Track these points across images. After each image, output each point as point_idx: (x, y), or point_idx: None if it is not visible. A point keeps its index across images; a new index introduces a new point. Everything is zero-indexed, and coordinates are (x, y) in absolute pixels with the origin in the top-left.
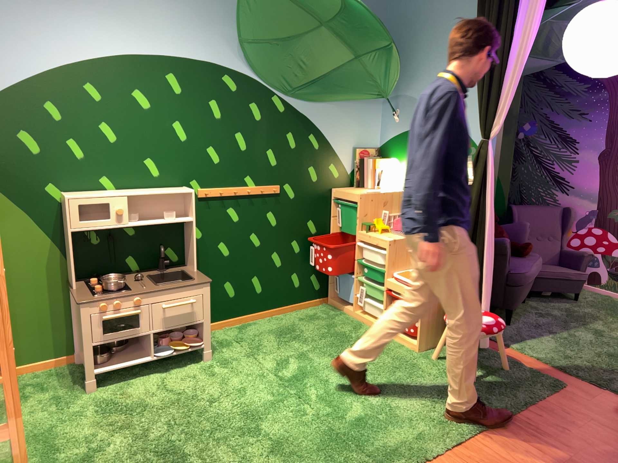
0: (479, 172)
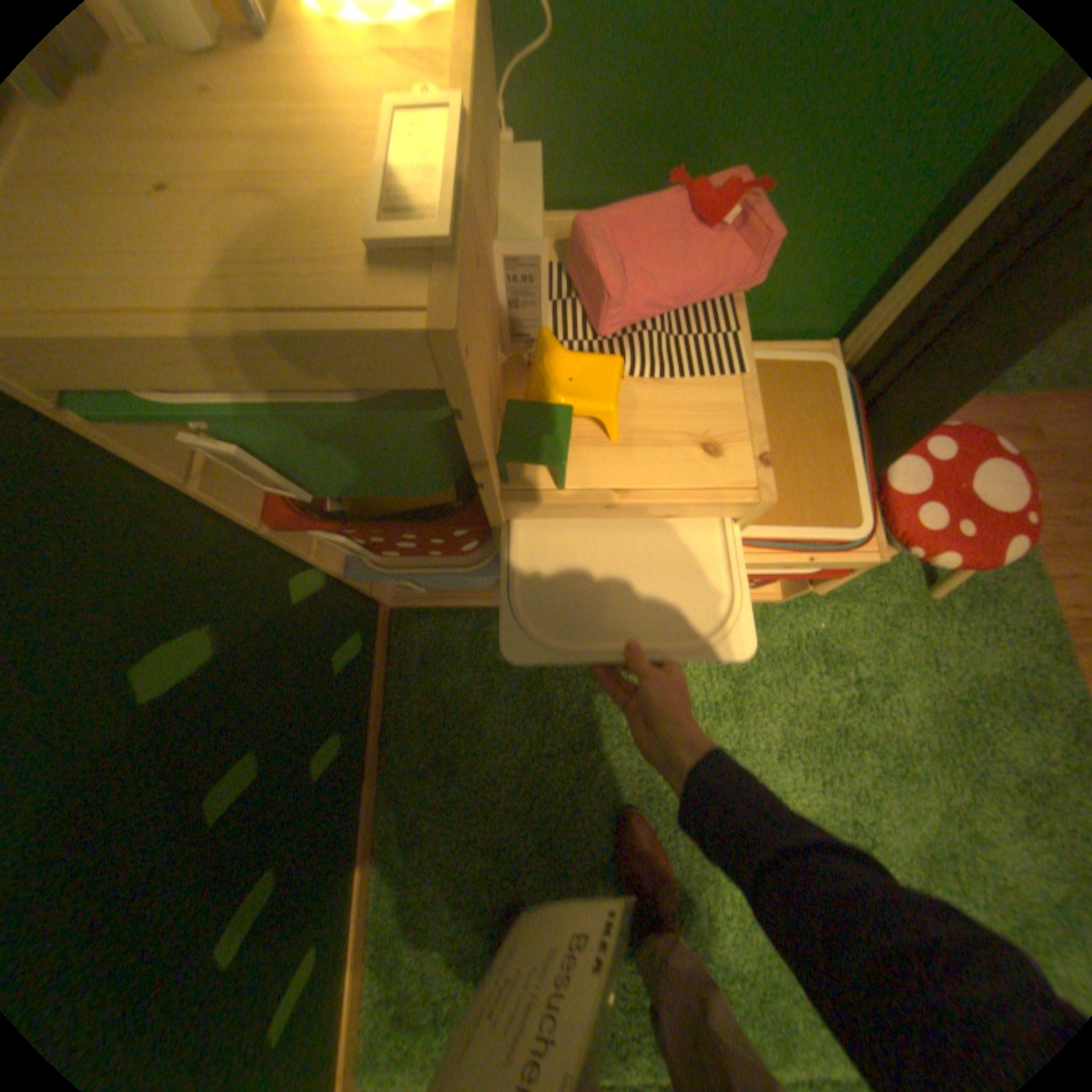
0: None
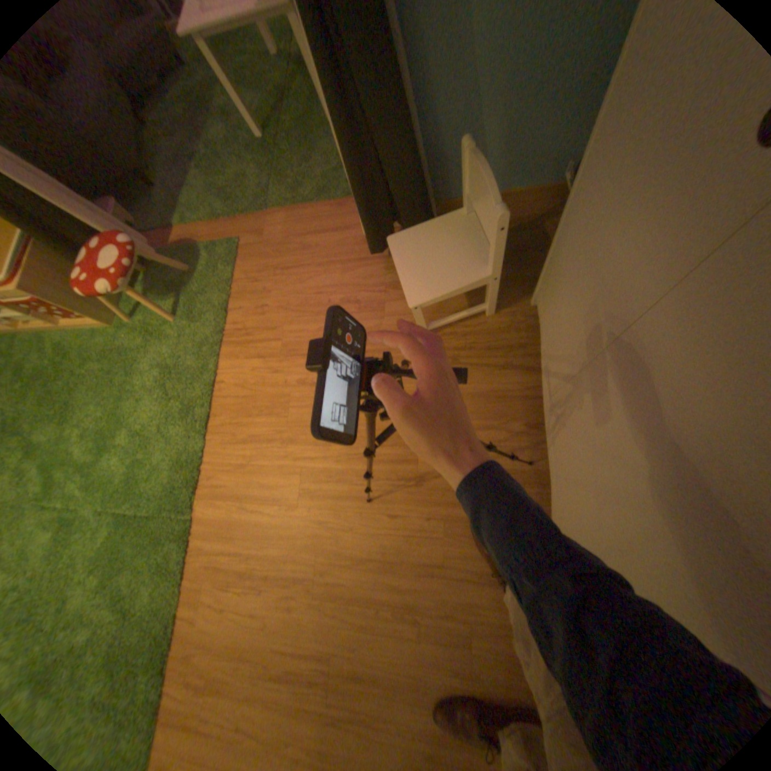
0: None
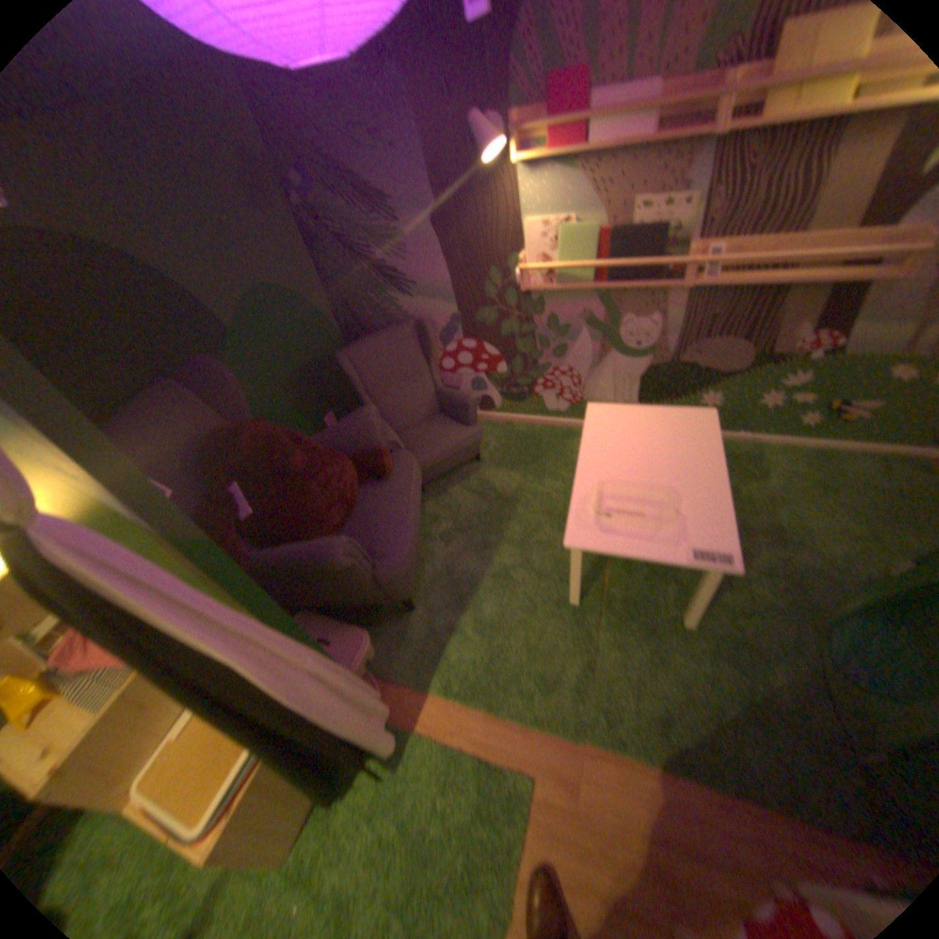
0: (98, 628)
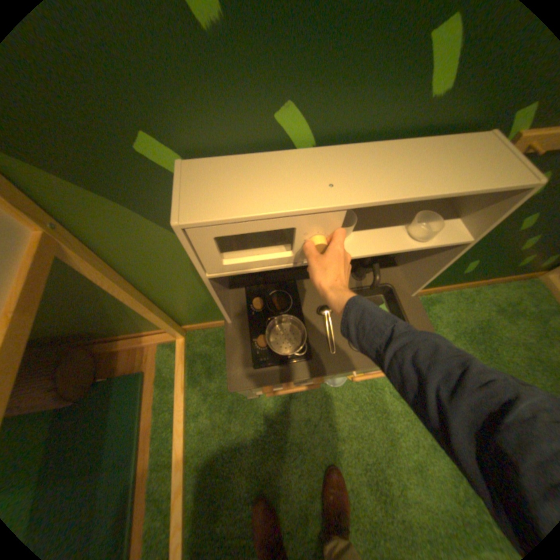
0: None
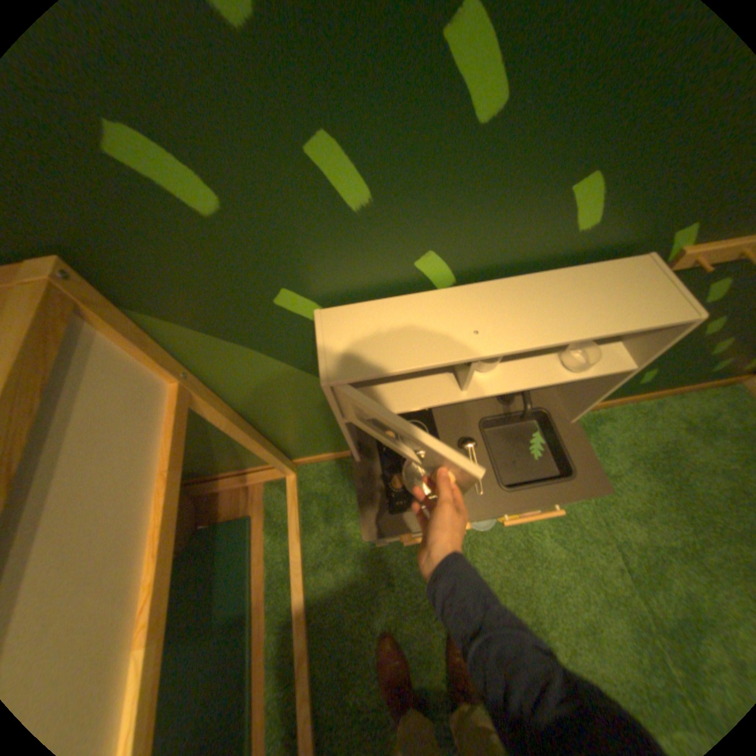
0: None
